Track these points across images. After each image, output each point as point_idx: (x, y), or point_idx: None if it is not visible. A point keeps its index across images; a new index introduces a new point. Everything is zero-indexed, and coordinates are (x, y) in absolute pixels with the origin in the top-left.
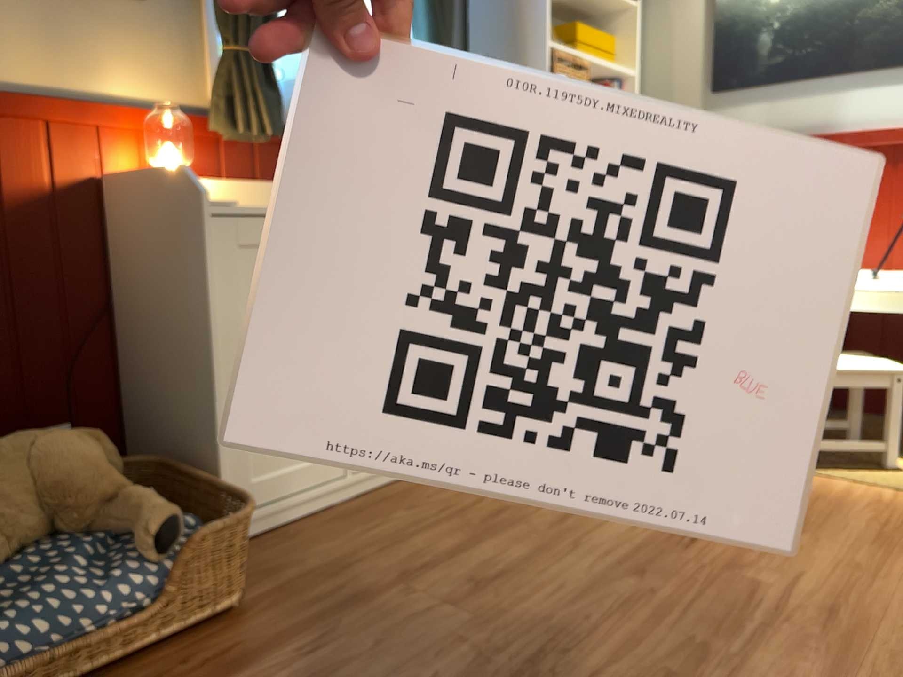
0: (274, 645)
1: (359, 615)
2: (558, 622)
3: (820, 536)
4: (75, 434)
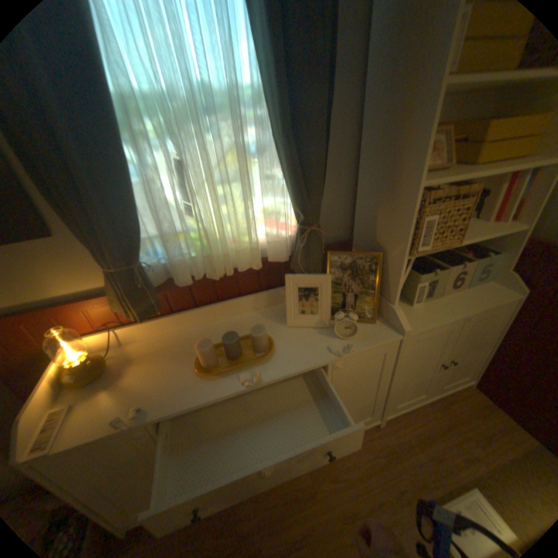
0: None
1: None
2: None
3: None
4: None
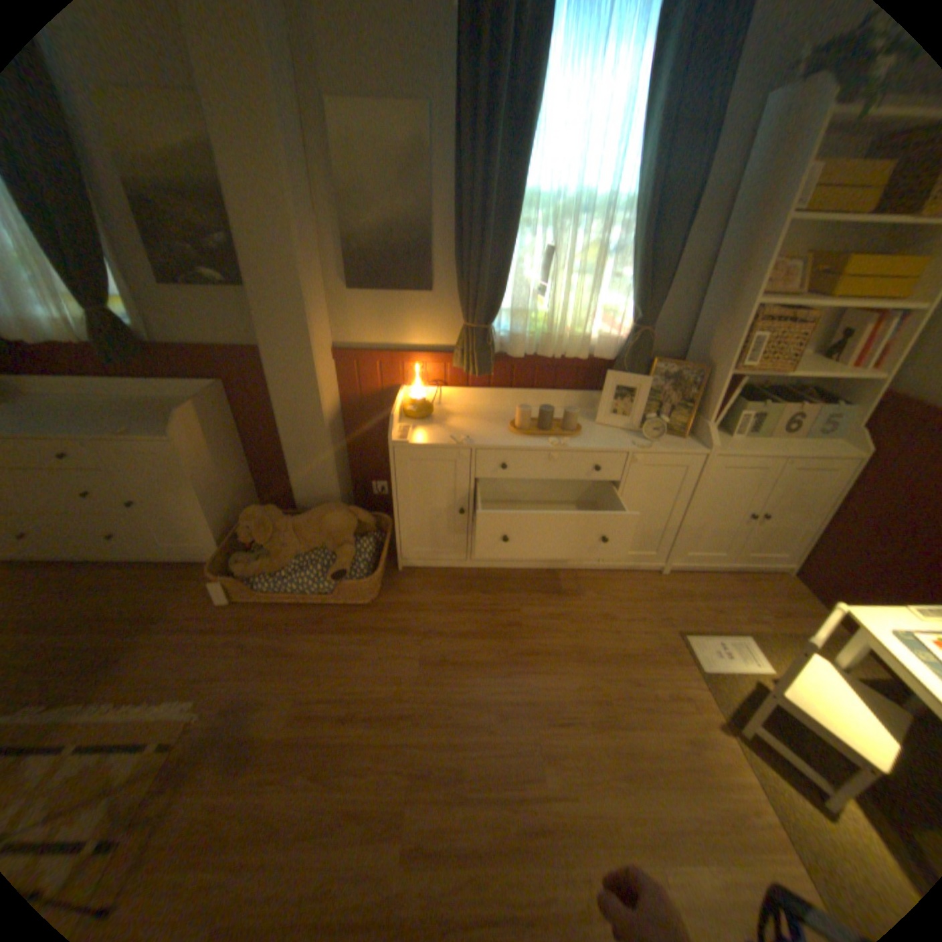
0: (359, 631)
1: (392, 640)
2: (438, 708)
3: (639, 794)
4: (346, 512)
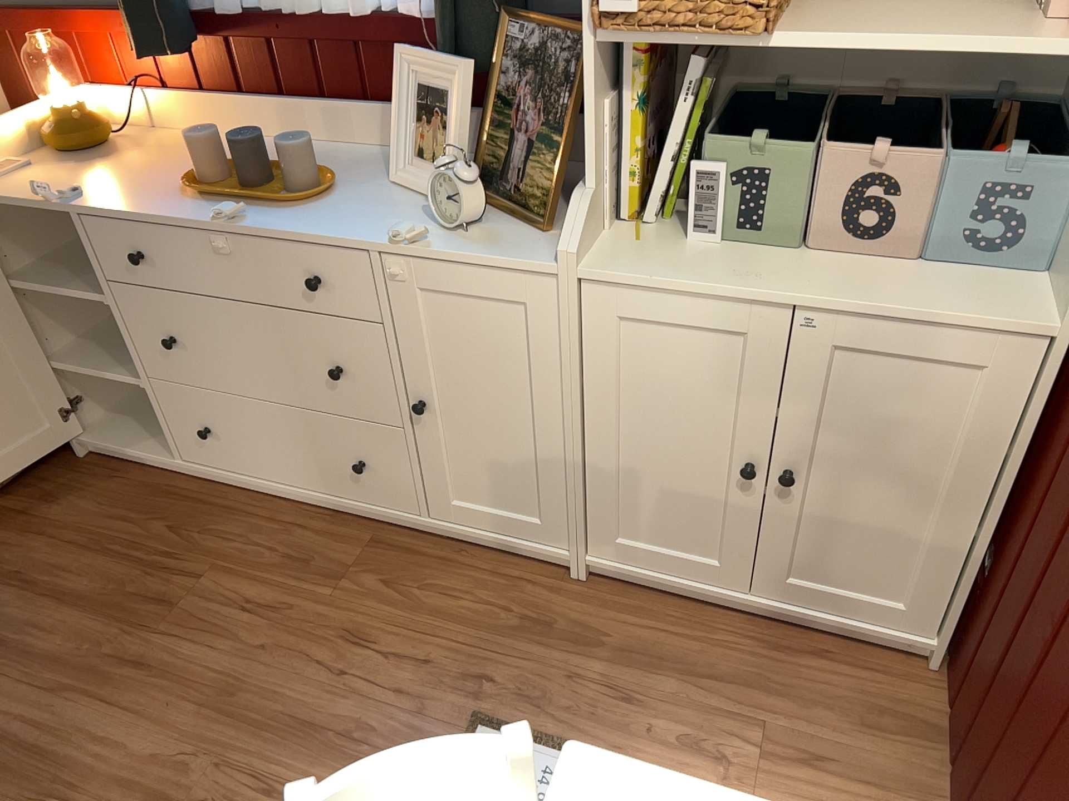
0: None
1: None
2: None
3: None
4: None
